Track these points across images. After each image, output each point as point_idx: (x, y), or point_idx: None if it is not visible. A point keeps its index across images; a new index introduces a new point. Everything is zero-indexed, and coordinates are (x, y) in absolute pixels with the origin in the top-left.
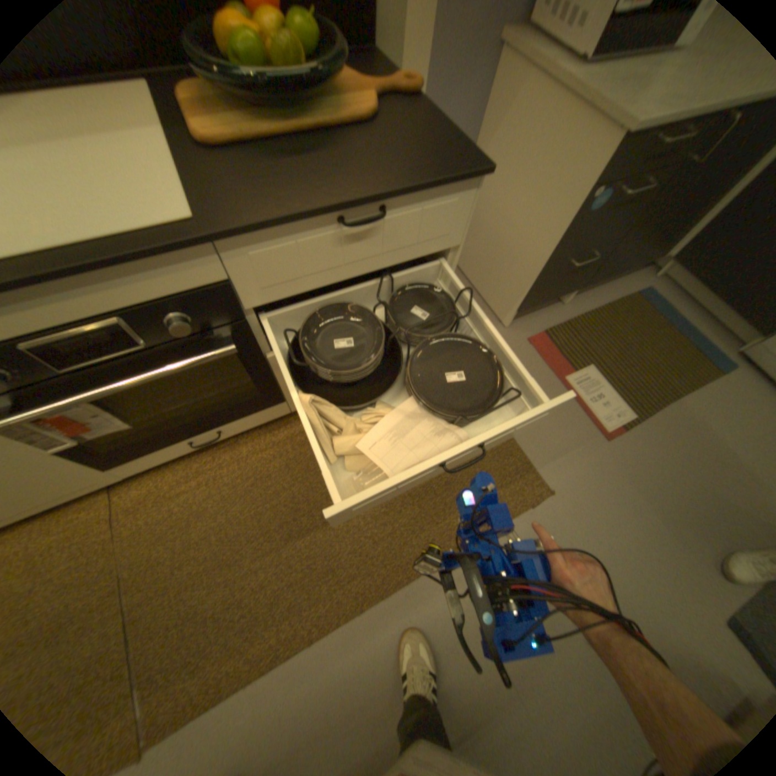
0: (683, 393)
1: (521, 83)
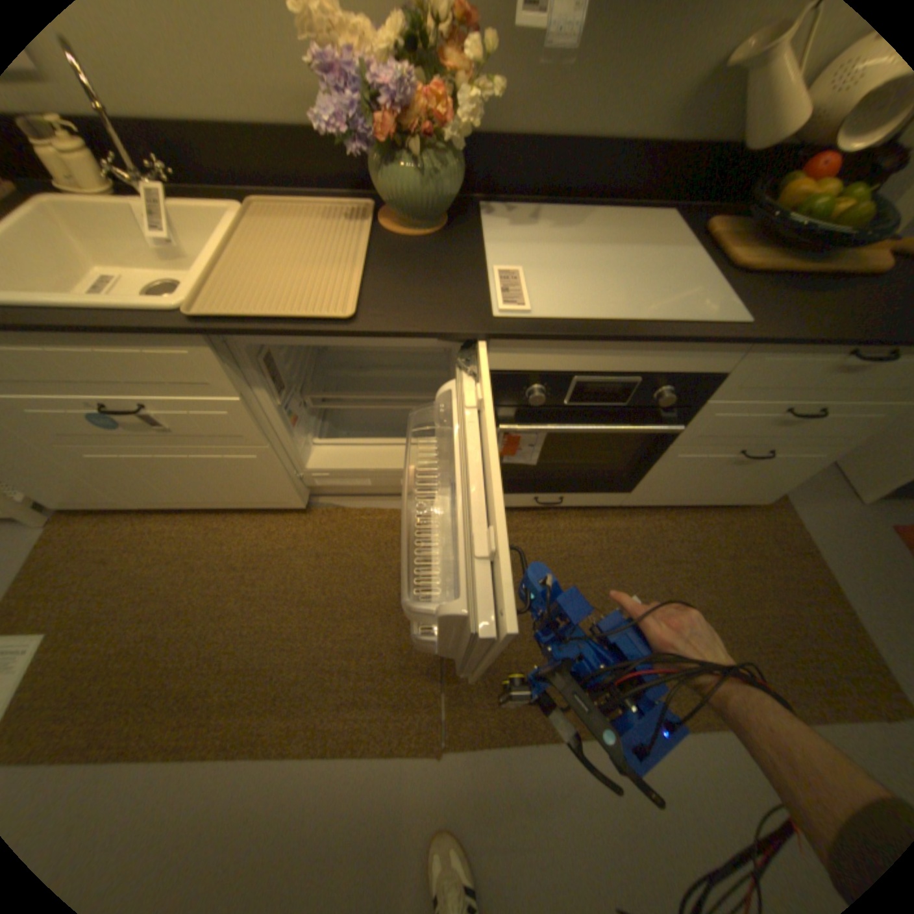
0: None
1: None
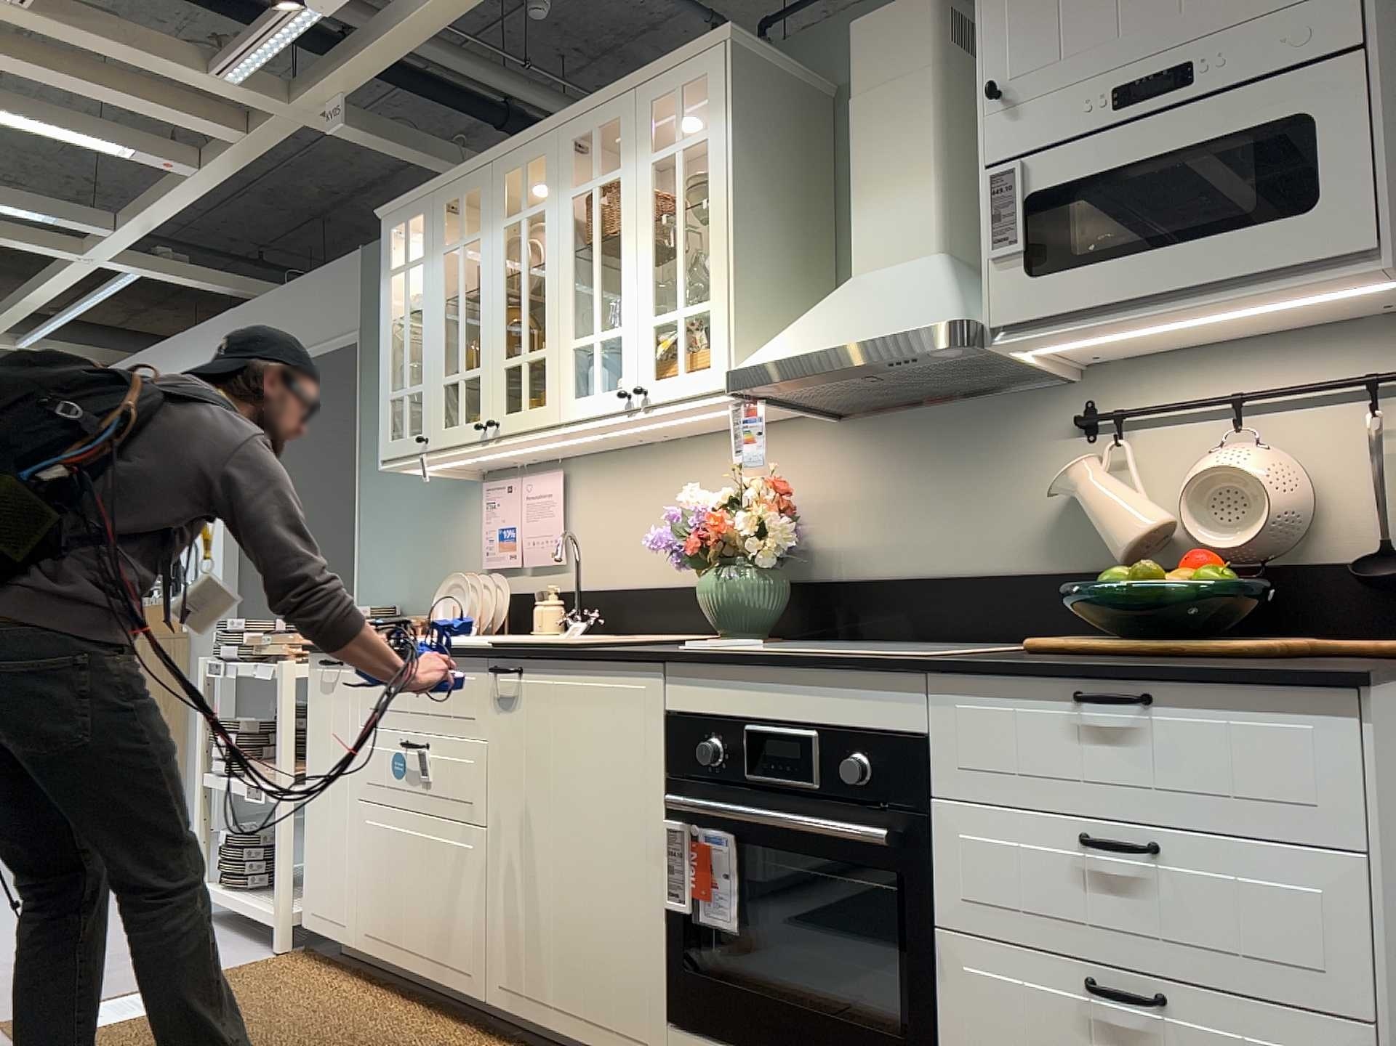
0: None
1: None
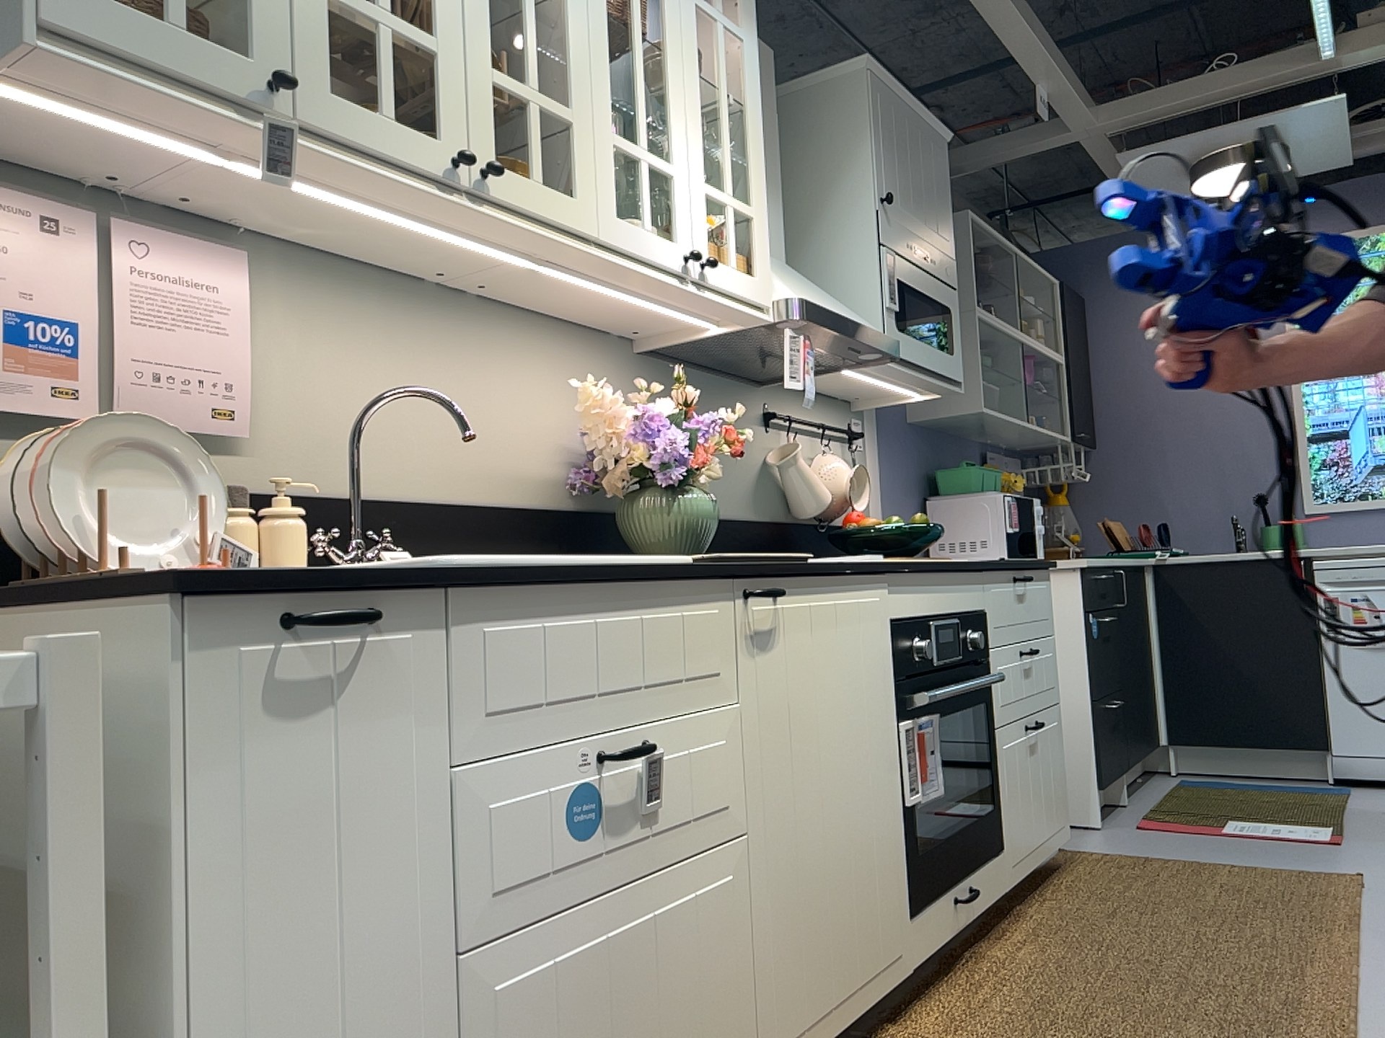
0: (1339, 808)
1: None
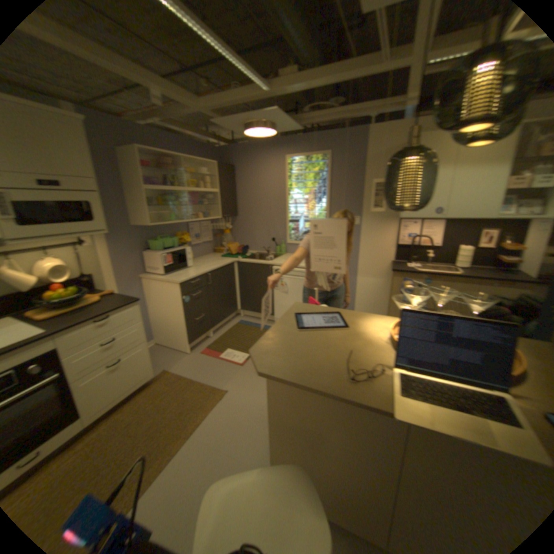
0: None
1: (152, 284)
